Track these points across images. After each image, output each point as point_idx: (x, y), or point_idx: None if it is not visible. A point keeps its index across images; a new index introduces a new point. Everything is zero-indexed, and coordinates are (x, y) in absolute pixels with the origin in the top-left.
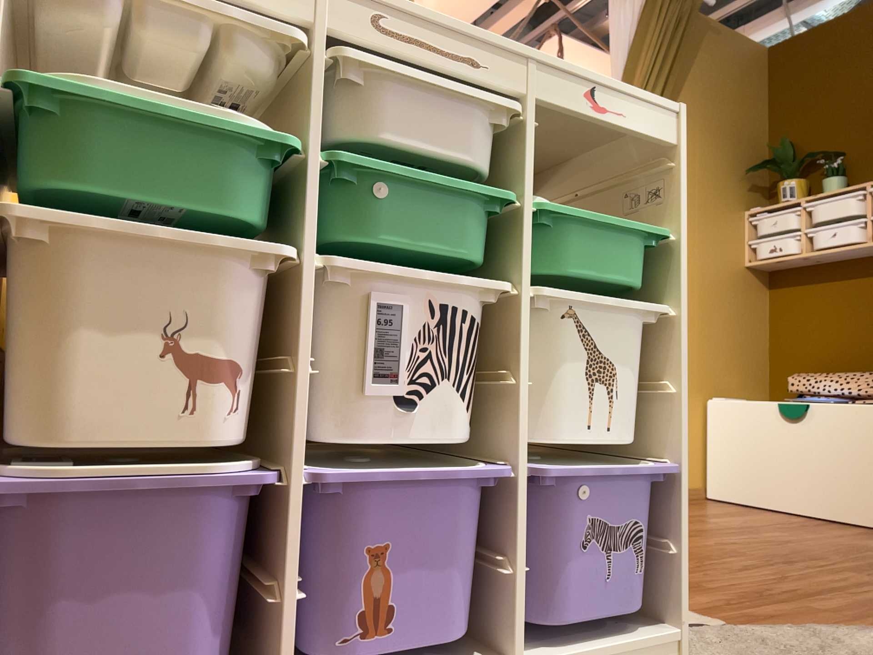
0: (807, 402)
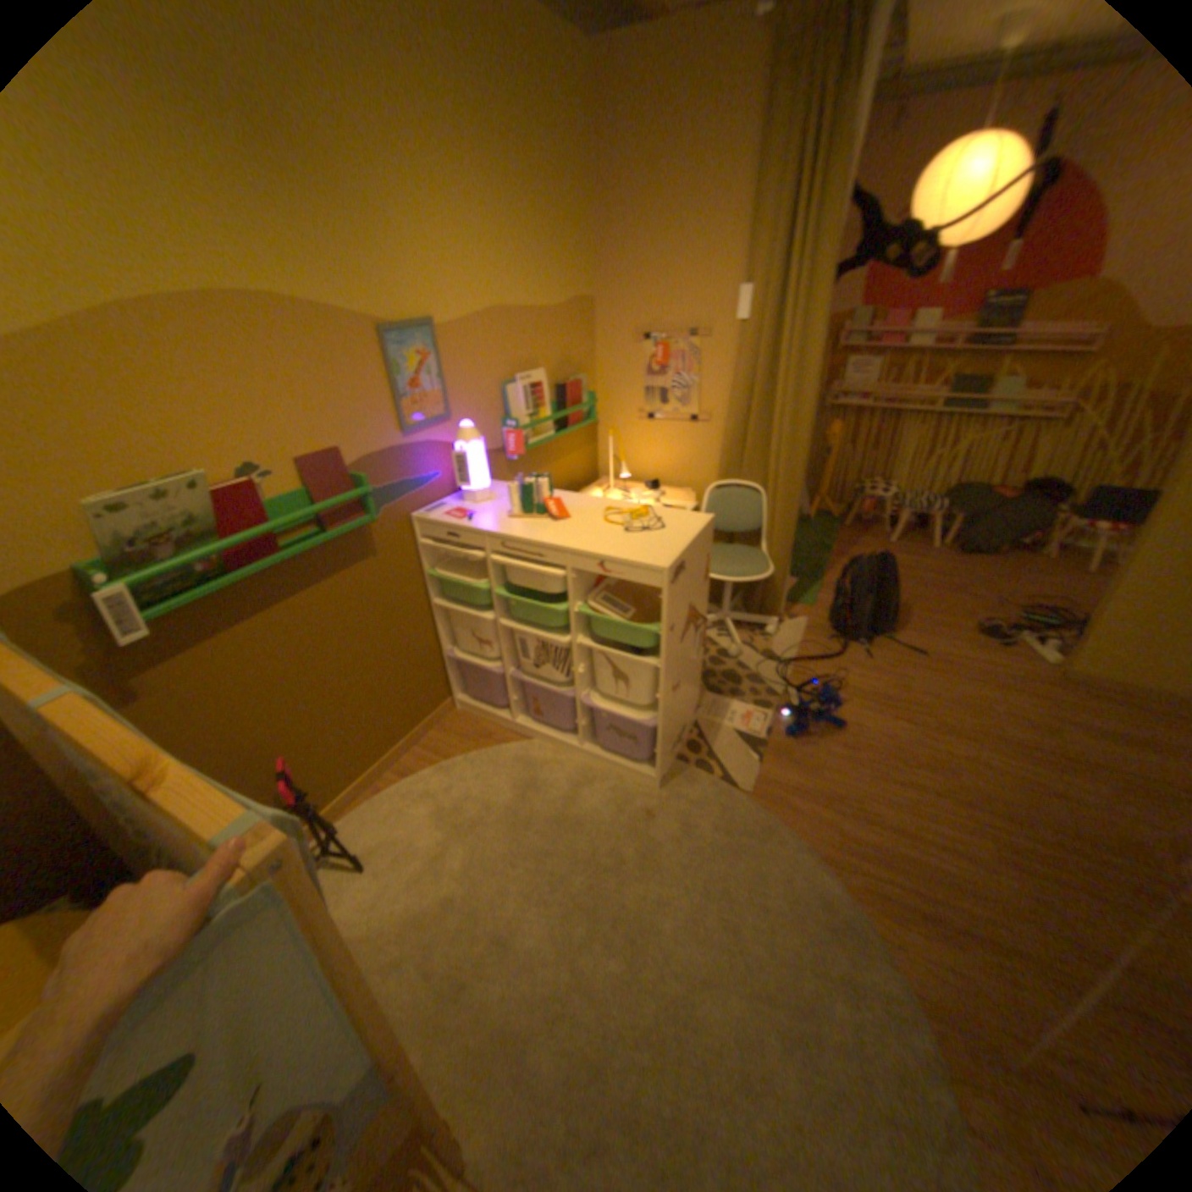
0: None
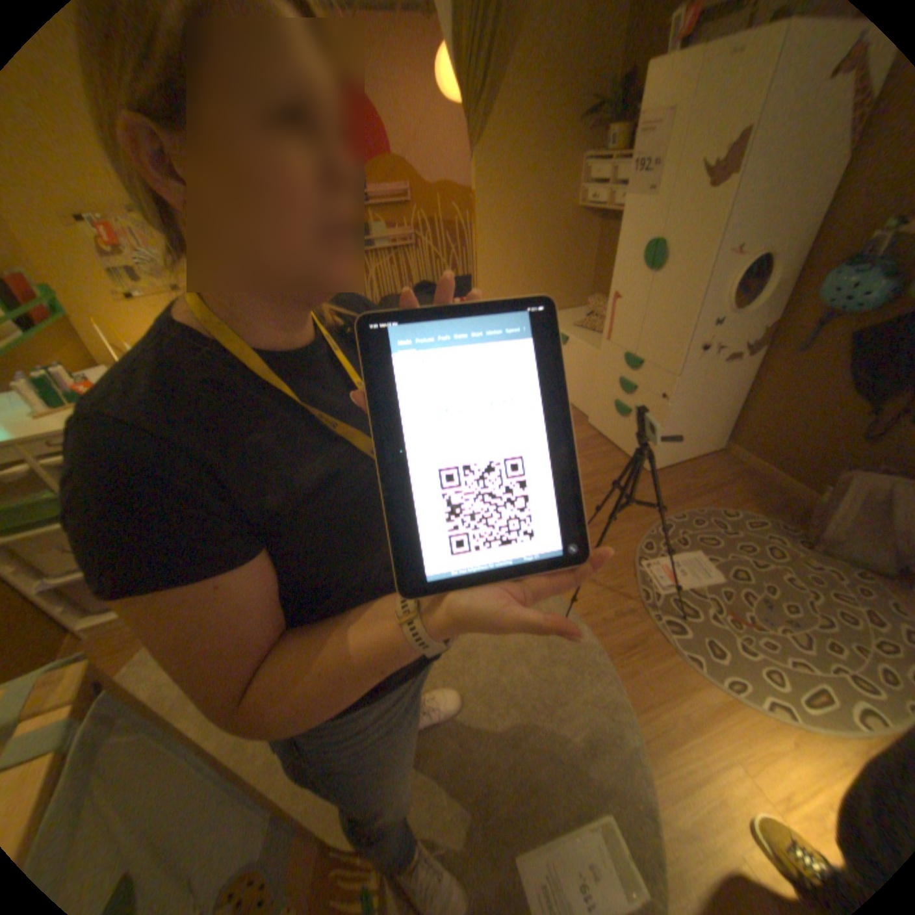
0: (572, 338)
